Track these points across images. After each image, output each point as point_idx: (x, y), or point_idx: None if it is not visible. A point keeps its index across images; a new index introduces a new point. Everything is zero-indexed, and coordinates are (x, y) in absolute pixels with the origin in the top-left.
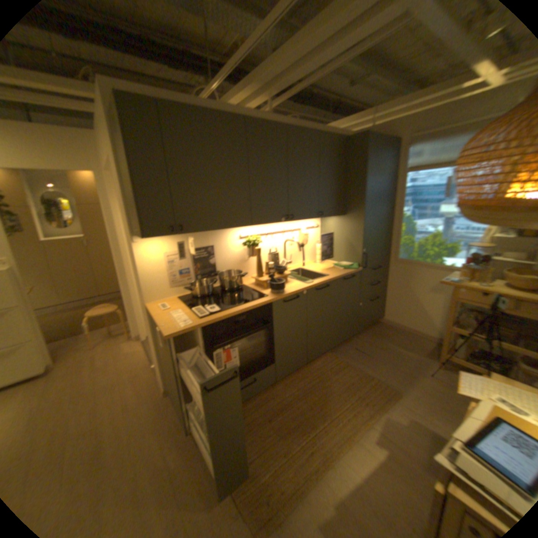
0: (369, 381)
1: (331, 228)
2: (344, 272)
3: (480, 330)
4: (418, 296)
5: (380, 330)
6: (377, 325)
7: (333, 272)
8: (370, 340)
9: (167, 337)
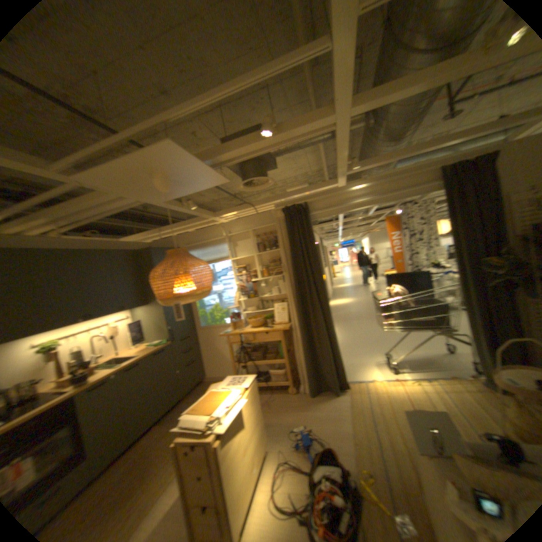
0: None
1: (141, 317)
2: (154, 349)
3: (248, 359)
4: (221, 351)
5: (204, 388)
6: (201, 386)
7: (145, 352)
8: (194, 400)
9: None
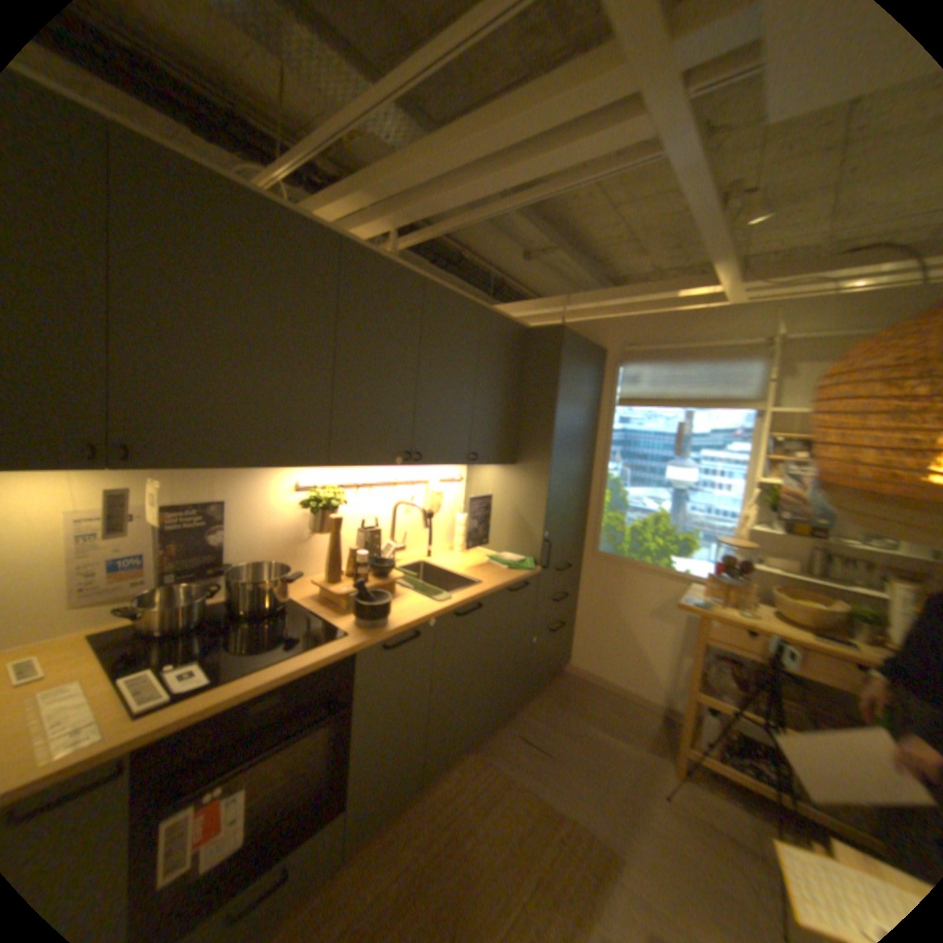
0: (555, 829)
1: (487, 485)
2: (510, 576)
3: (745, 702)
4: (630, 624)
5: (565, 690)
6: (558, 680)
7: (490, 575)
8: (548, 715)
9: None
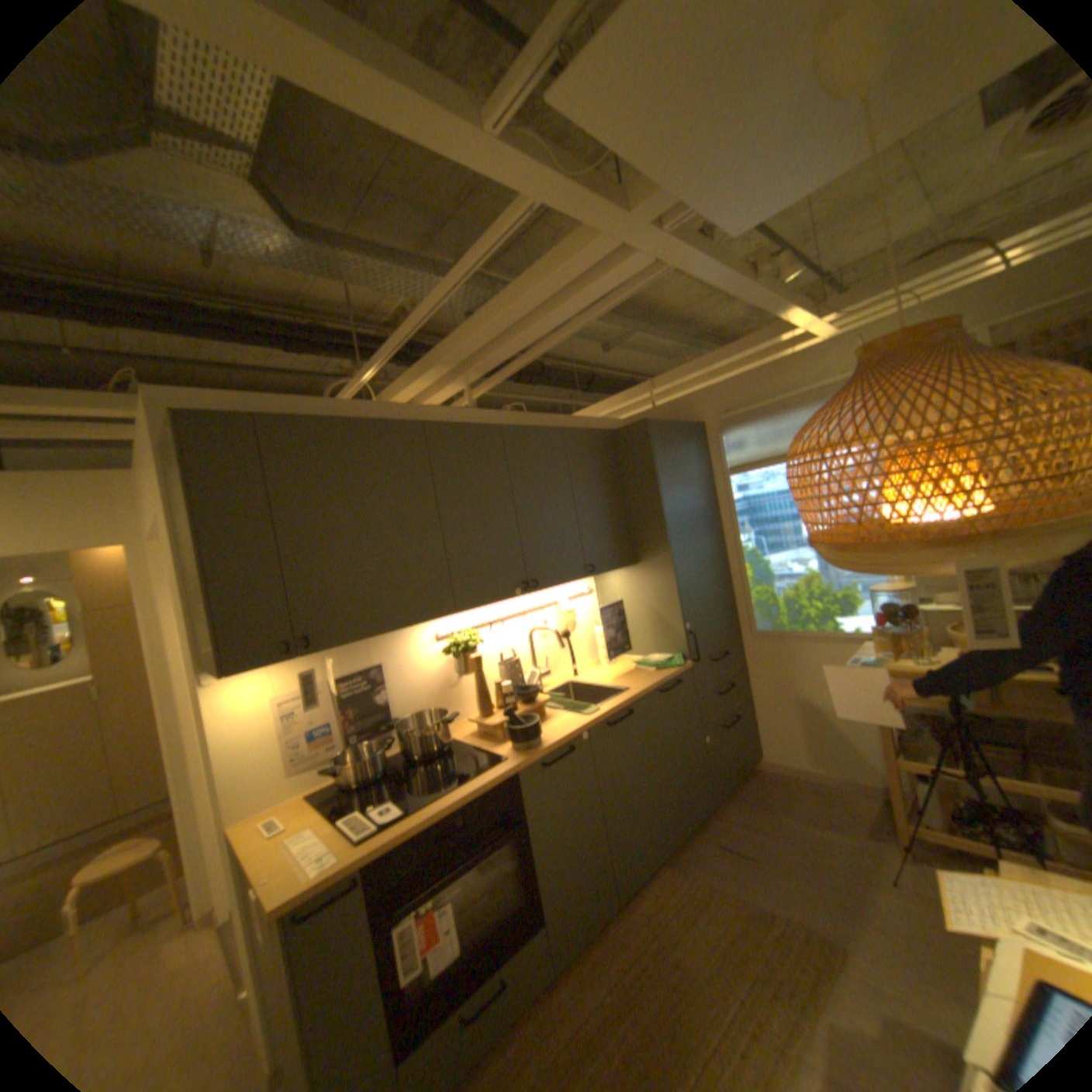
0: (766, 929)
1: (616, 591)
2: (658, 677)
3: (950, 759)
4: (813, 702)
5: (762, 790)
6: (753, 781)
7: (637, 681)
8: (745, 819)
9: (273, 916)
